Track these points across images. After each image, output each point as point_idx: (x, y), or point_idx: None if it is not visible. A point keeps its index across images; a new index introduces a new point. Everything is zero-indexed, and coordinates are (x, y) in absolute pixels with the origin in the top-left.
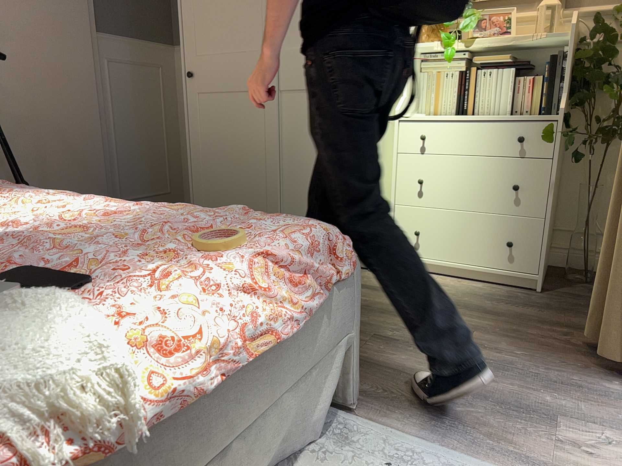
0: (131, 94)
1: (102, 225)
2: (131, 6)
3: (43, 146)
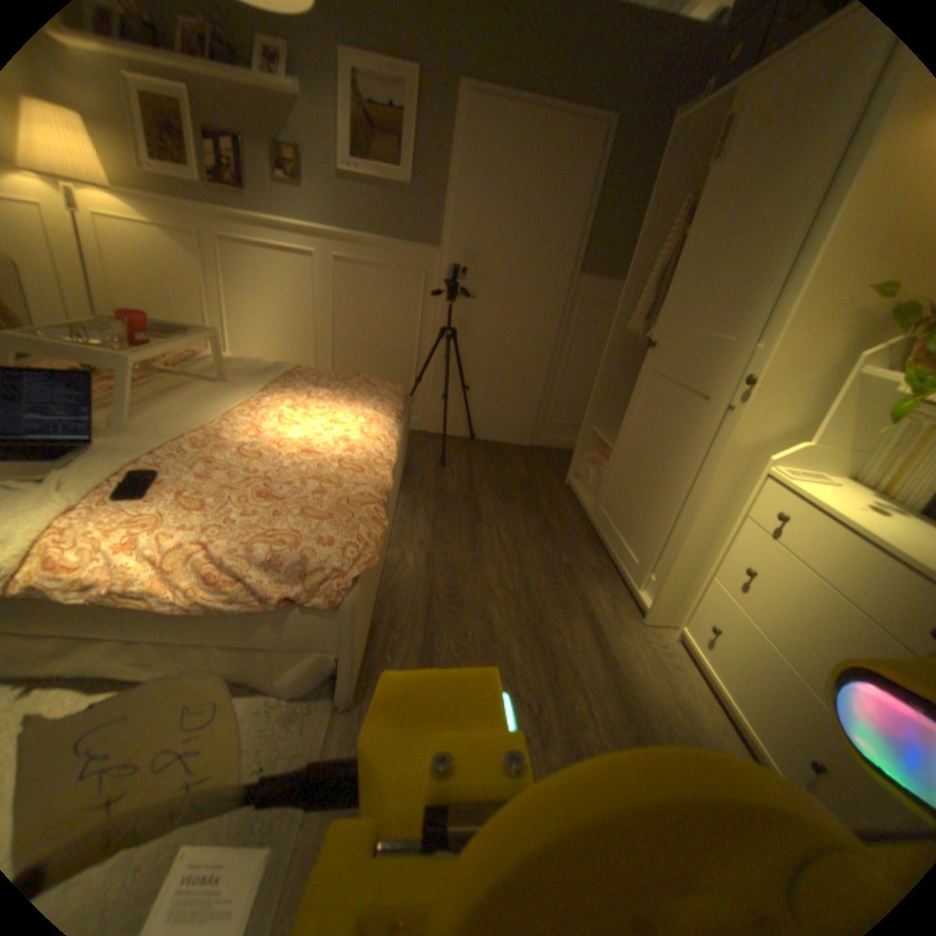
0: (594, 332)
1: (296, 454)
2: (628, 246)
3: (495, 362)
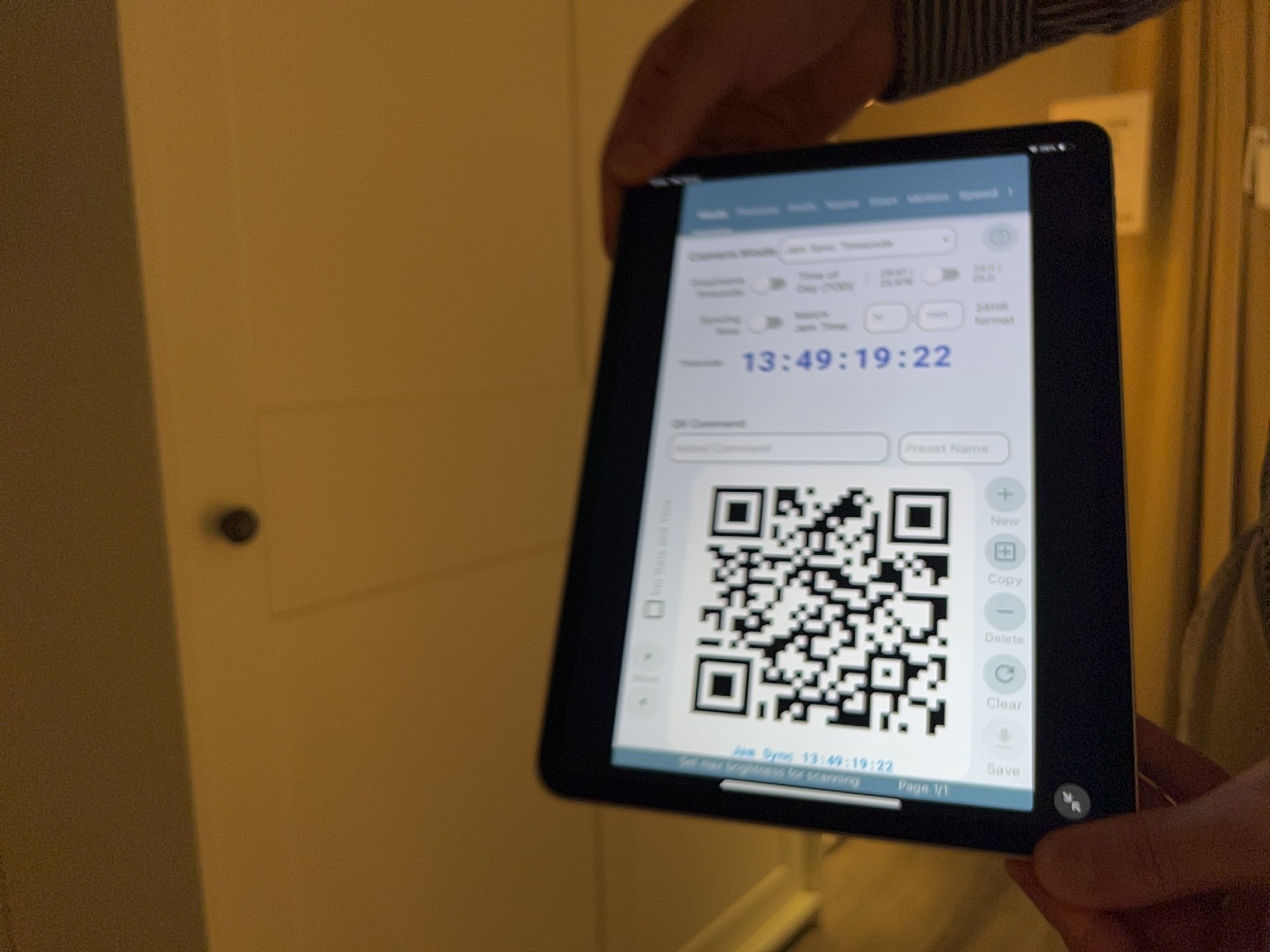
0: None
1: None
2: None
3: None
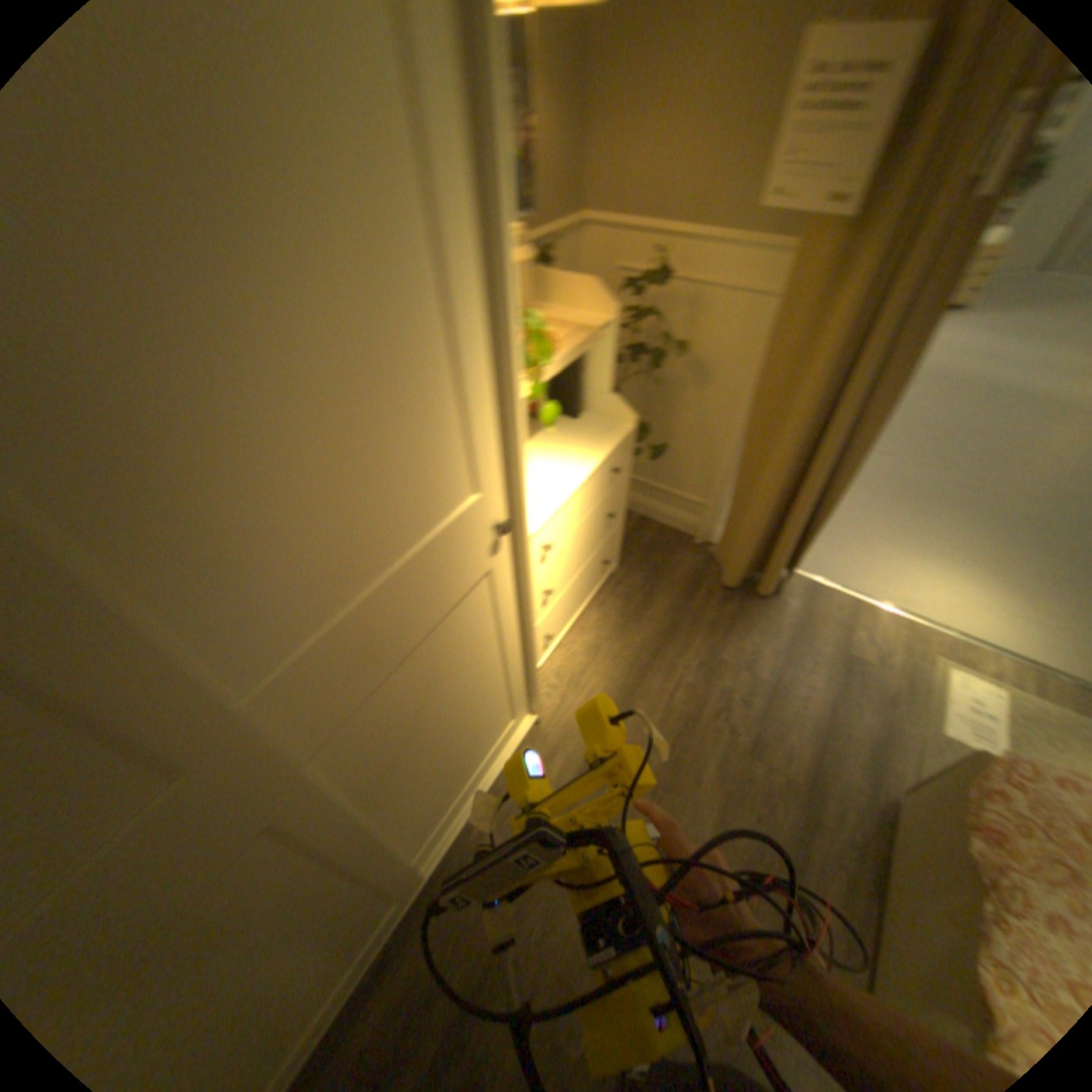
0: None
1: None
2: None
3: None
